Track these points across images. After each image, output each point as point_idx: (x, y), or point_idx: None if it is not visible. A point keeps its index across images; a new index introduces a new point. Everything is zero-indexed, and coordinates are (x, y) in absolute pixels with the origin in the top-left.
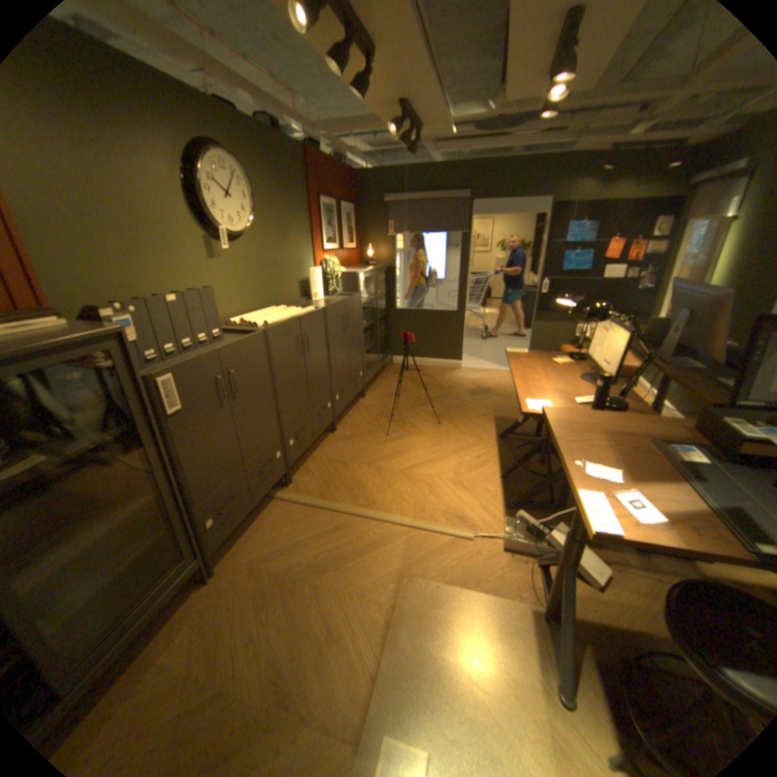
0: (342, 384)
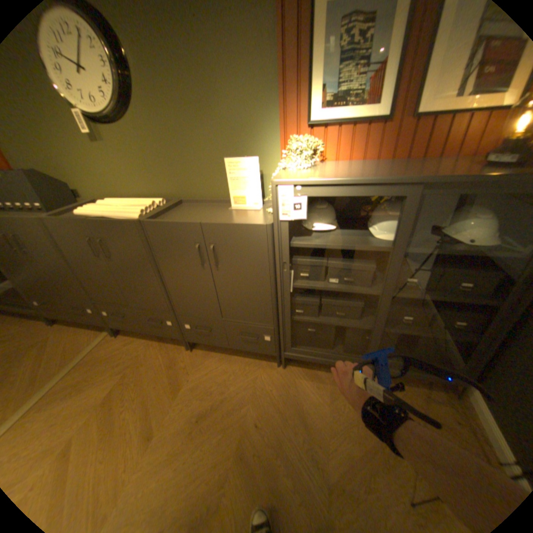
0: (200, 320)
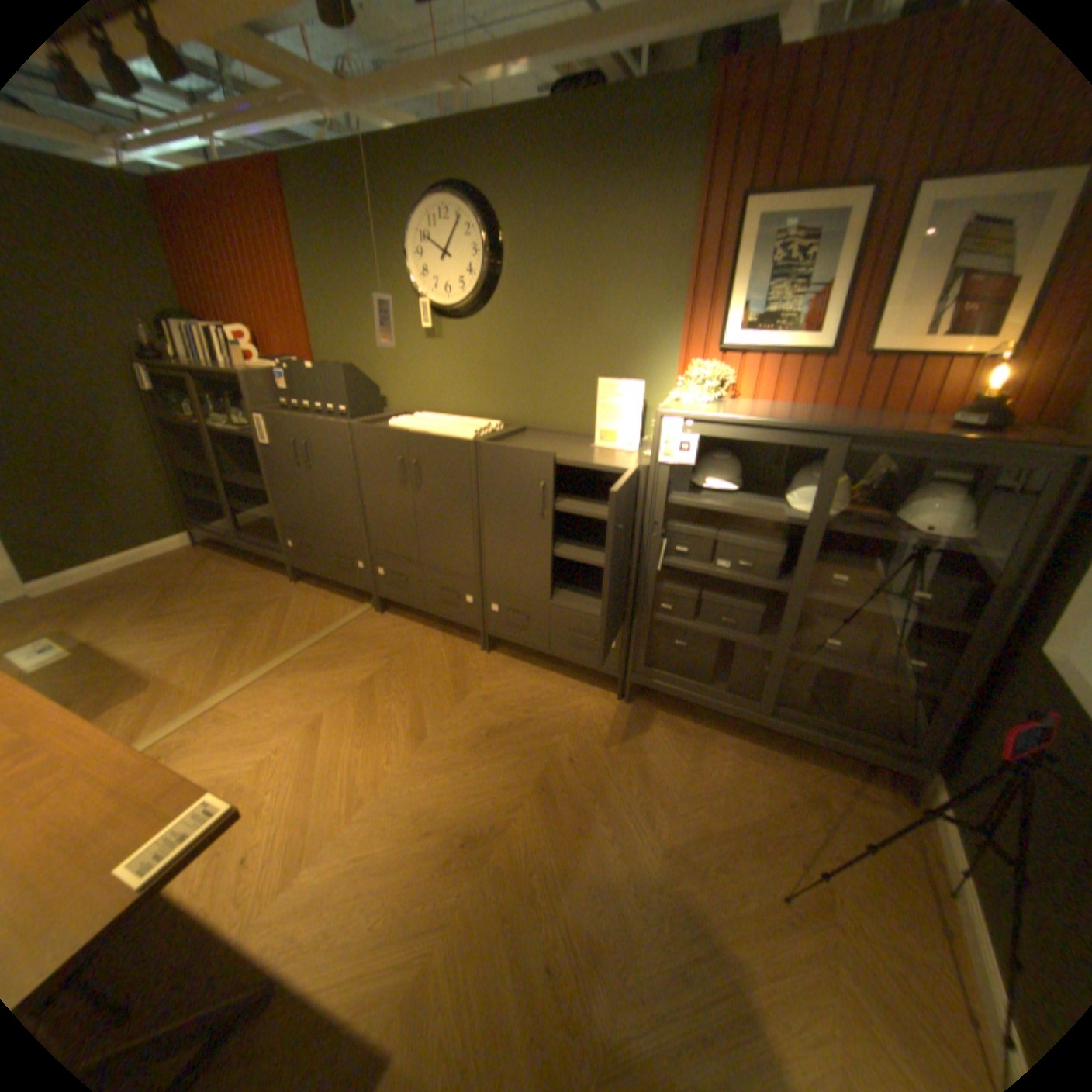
0: (517, 600)
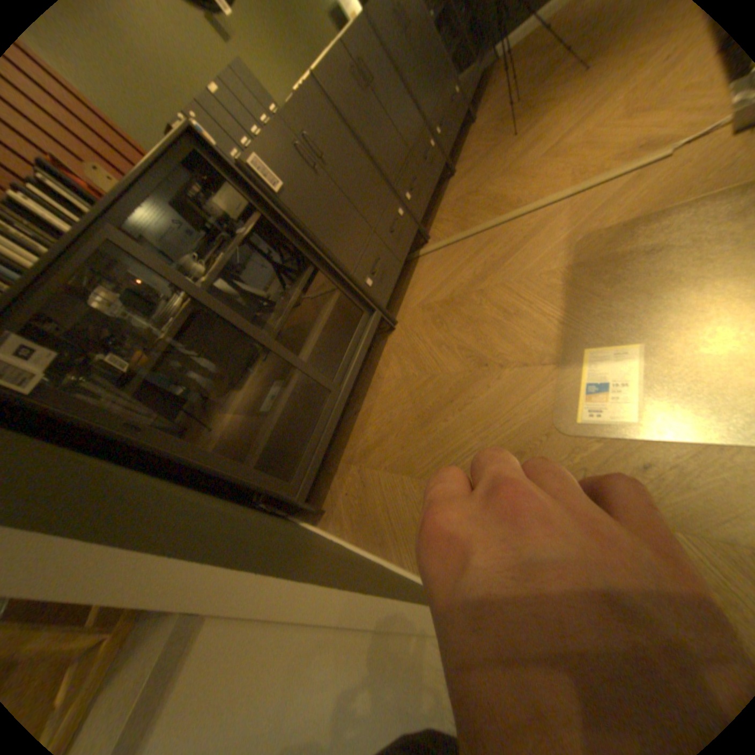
0: (437, 108)
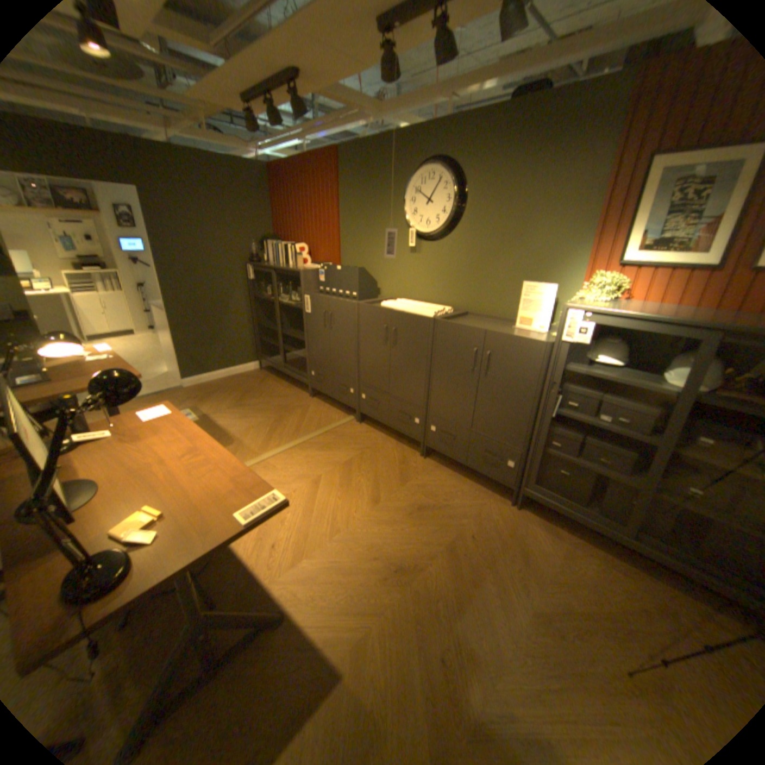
0: (448, 425)
